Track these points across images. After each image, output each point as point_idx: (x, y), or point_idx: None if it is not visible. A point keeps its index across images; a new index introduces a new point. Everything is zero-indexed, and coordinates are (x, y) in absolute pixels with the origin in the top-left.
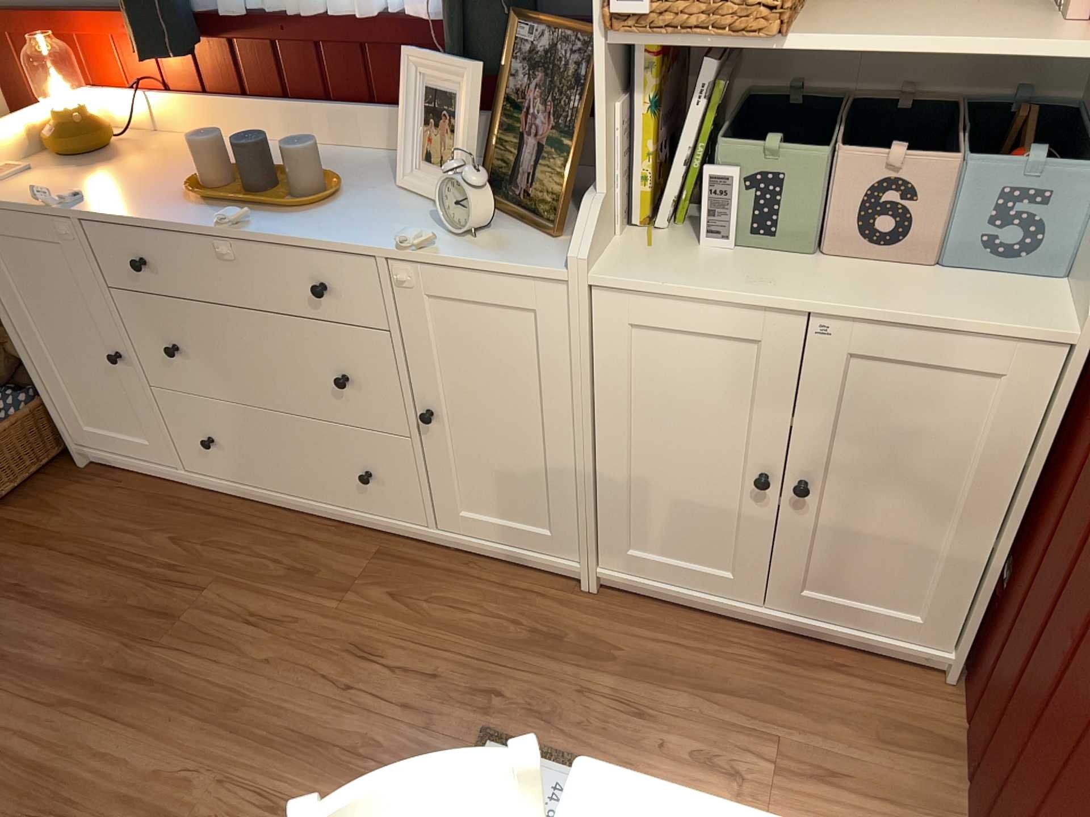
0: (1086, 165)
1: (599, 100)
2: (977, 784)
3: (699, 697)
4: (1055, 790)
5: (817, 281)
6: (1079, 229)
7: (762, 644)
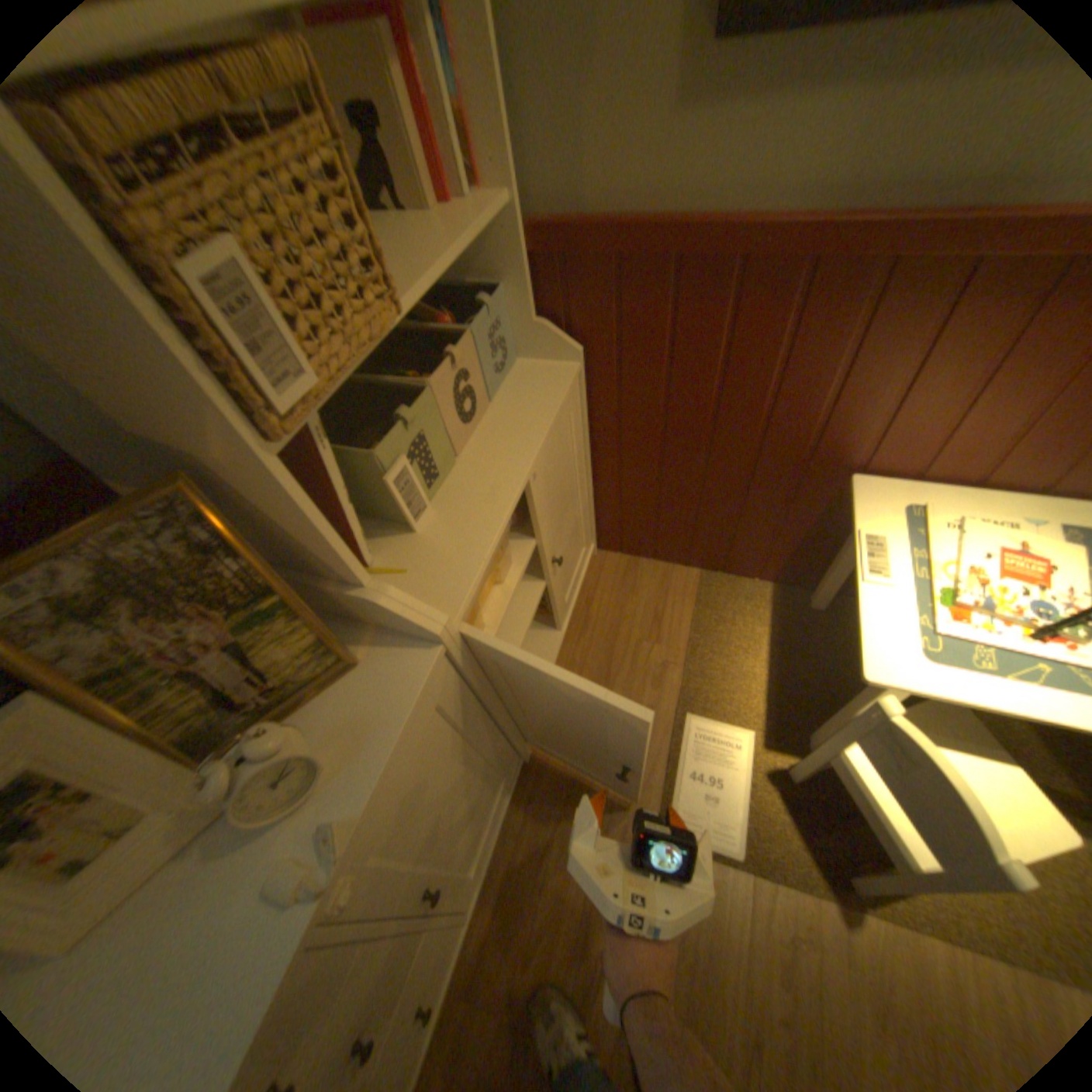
0: (491, 286)
1: (302, 511)
2: (673, 548)
3: (617, 682)
4: (759, 489)
5: (492, 460)
6: (517, 321)
7: (575, 641)
